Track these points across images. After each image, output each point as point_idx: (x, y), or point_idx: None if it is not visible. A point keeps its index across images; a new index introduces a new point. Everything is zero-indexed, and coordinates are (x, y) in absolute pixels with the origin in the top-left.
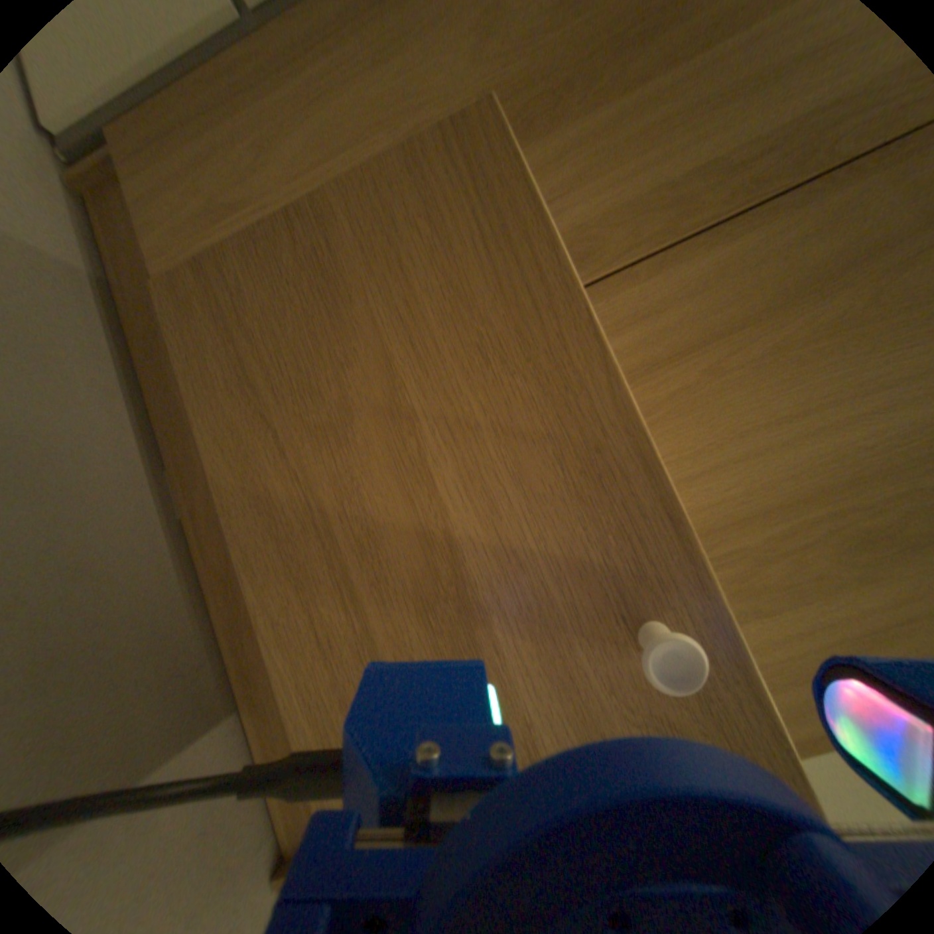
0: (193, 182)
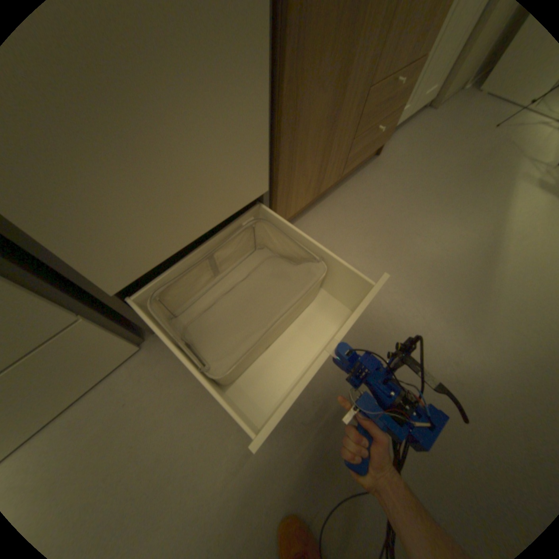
0: (298, 193)
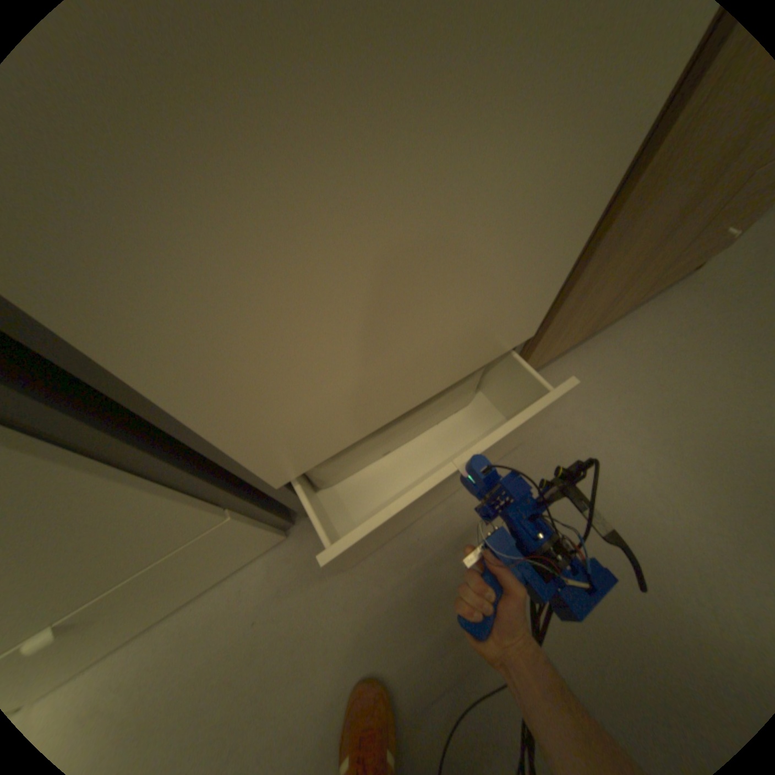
0: (567, 334)
